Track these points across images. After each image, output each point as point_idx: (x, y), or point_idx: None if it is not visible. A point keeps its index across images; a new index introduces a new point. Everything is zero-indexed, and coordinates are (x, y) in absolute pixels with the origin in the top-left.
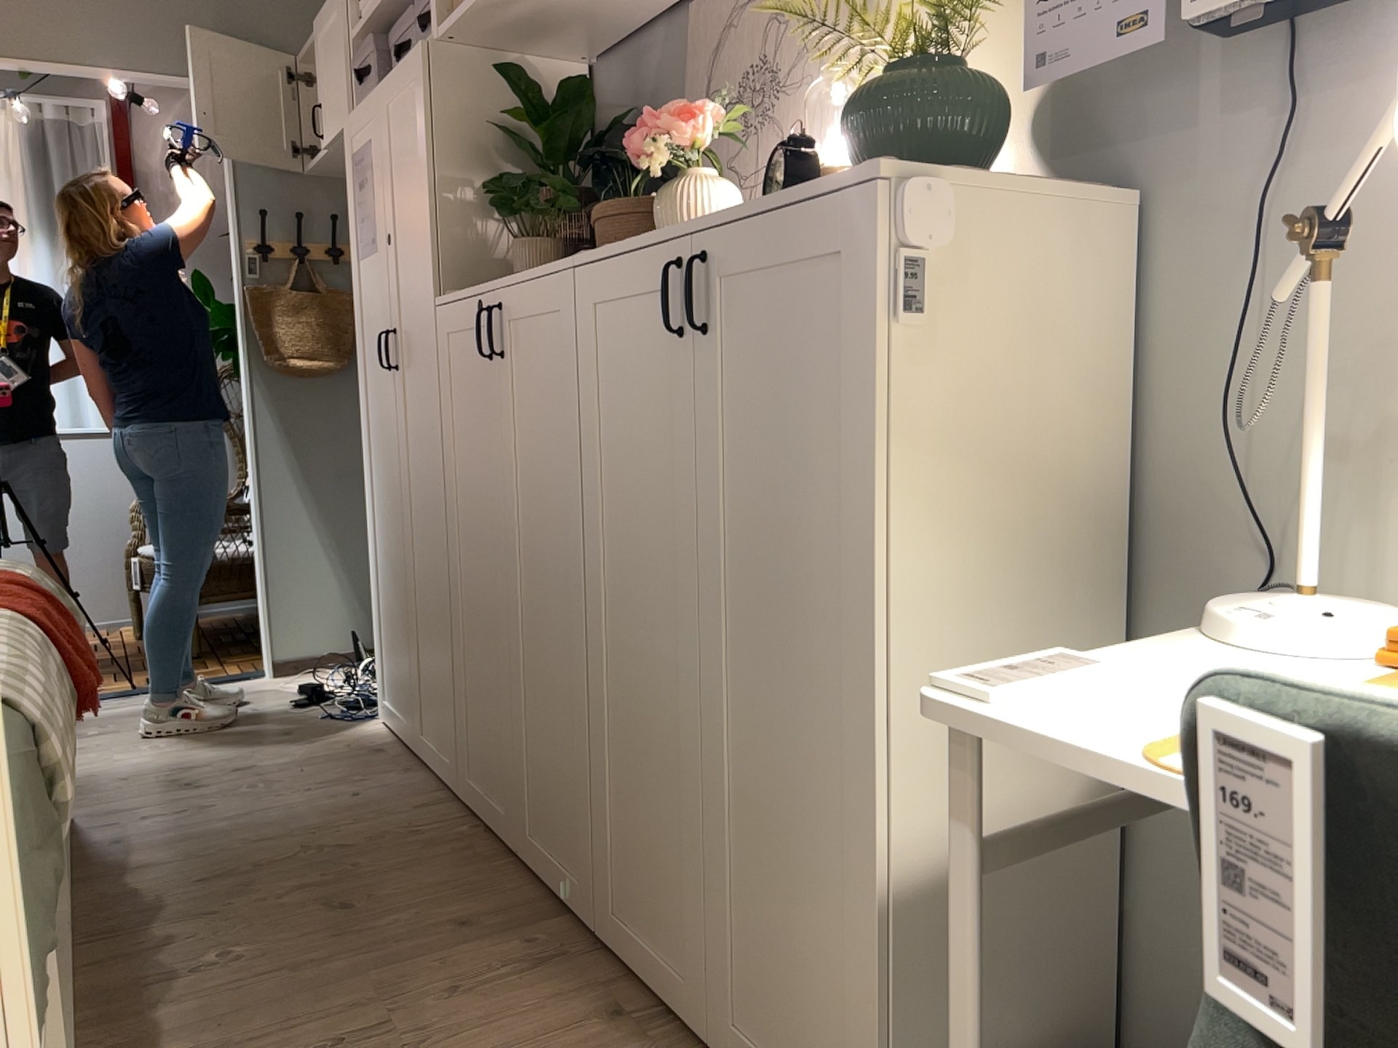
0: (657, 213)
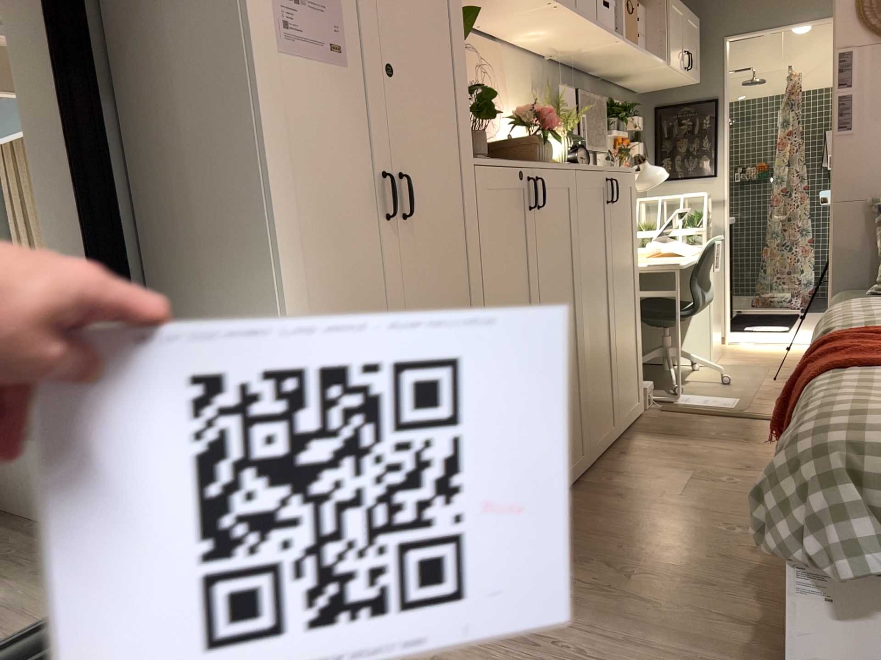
0: (539, 148)
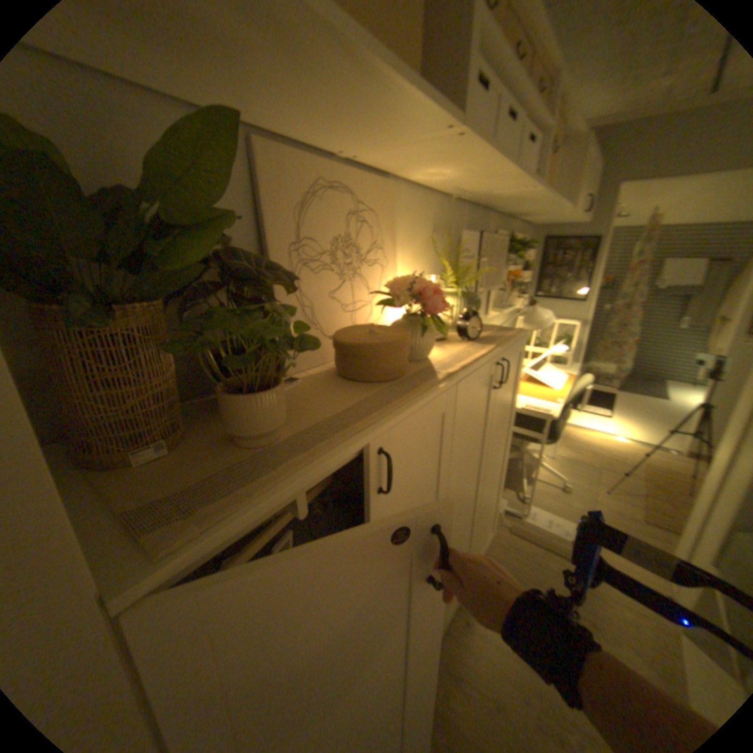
0: (415, 338)
